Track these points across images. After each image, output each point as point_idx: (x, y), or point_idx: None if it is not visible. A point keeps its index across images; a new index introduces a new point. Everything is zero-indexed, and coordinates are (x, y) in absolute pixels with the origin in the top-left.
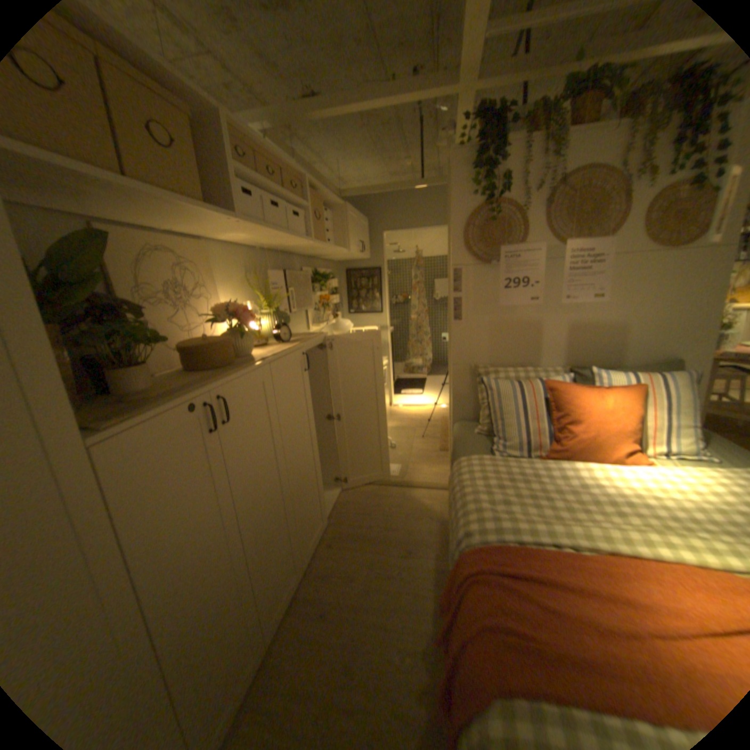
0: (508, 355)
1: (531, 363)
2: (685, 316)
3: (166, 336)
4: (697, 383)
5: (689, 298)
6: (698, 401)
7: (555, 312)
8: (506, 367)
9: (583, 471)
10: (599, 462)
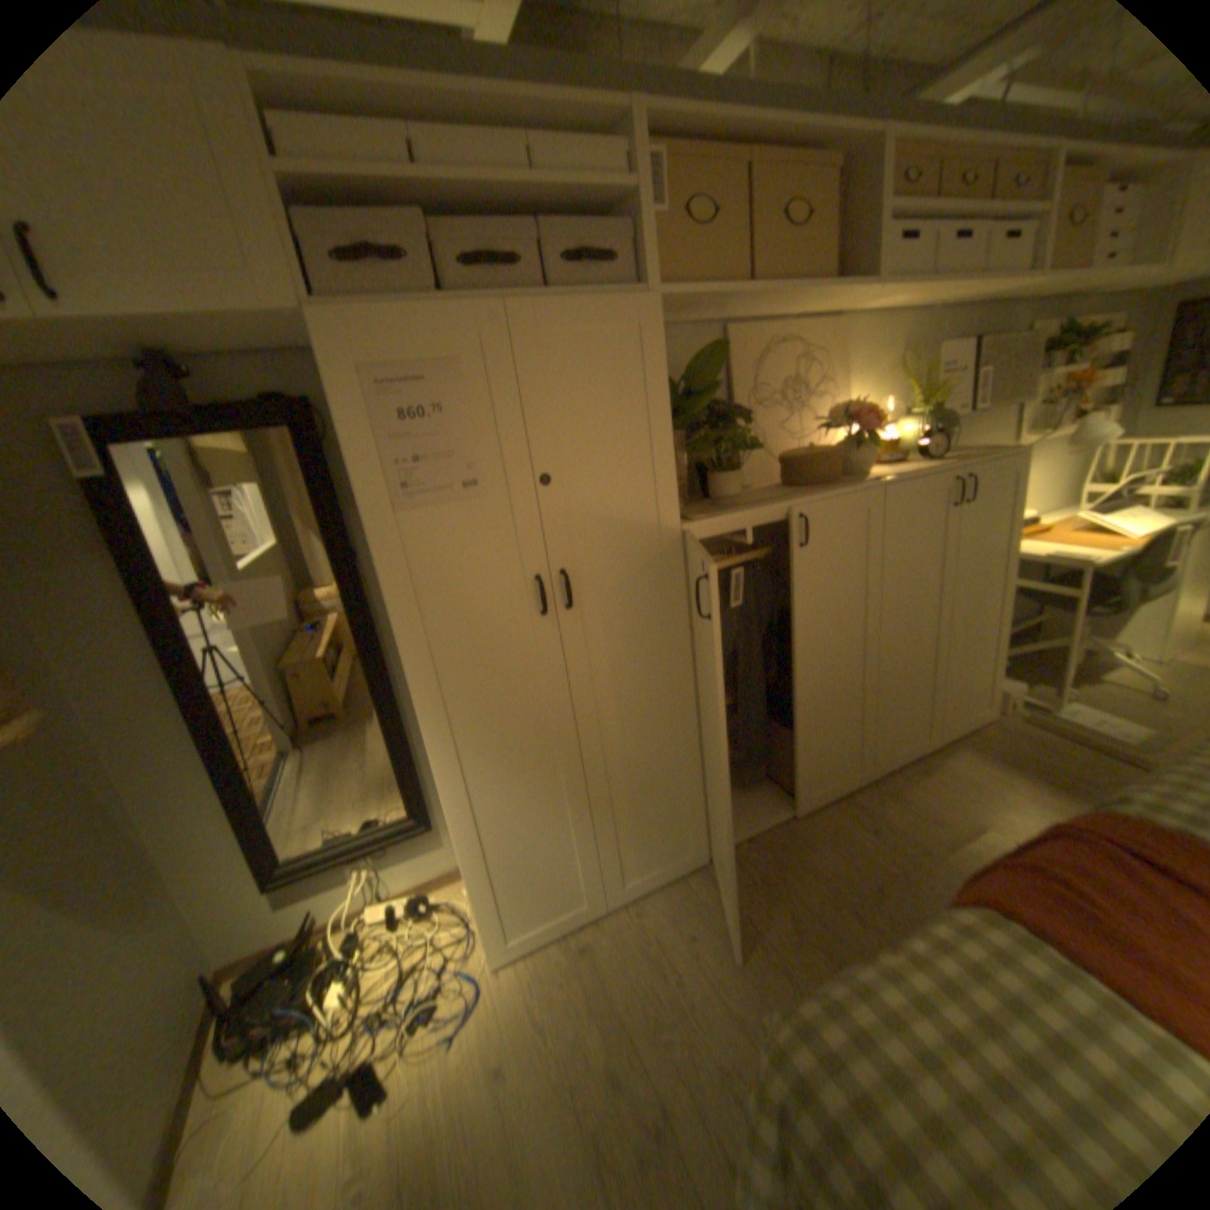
0: None
1: None
2: None
3: (772, 448)
4: None
5: None
6: None
7: None
8: None
9: None
10: None
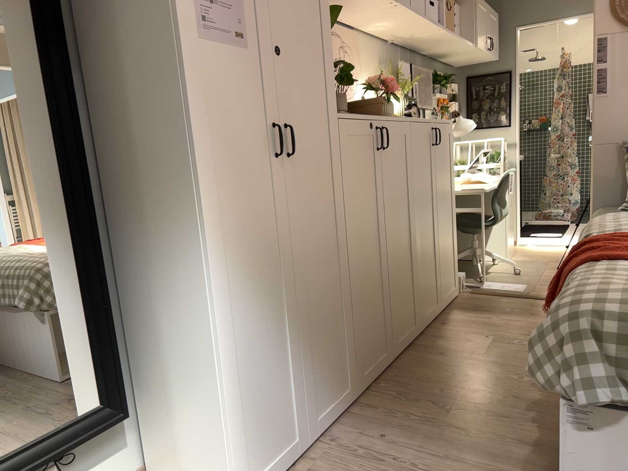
0: None
1: None
2: None
3: None
4: None
5: None
6: None
7: None
8: None
9: None
10: None
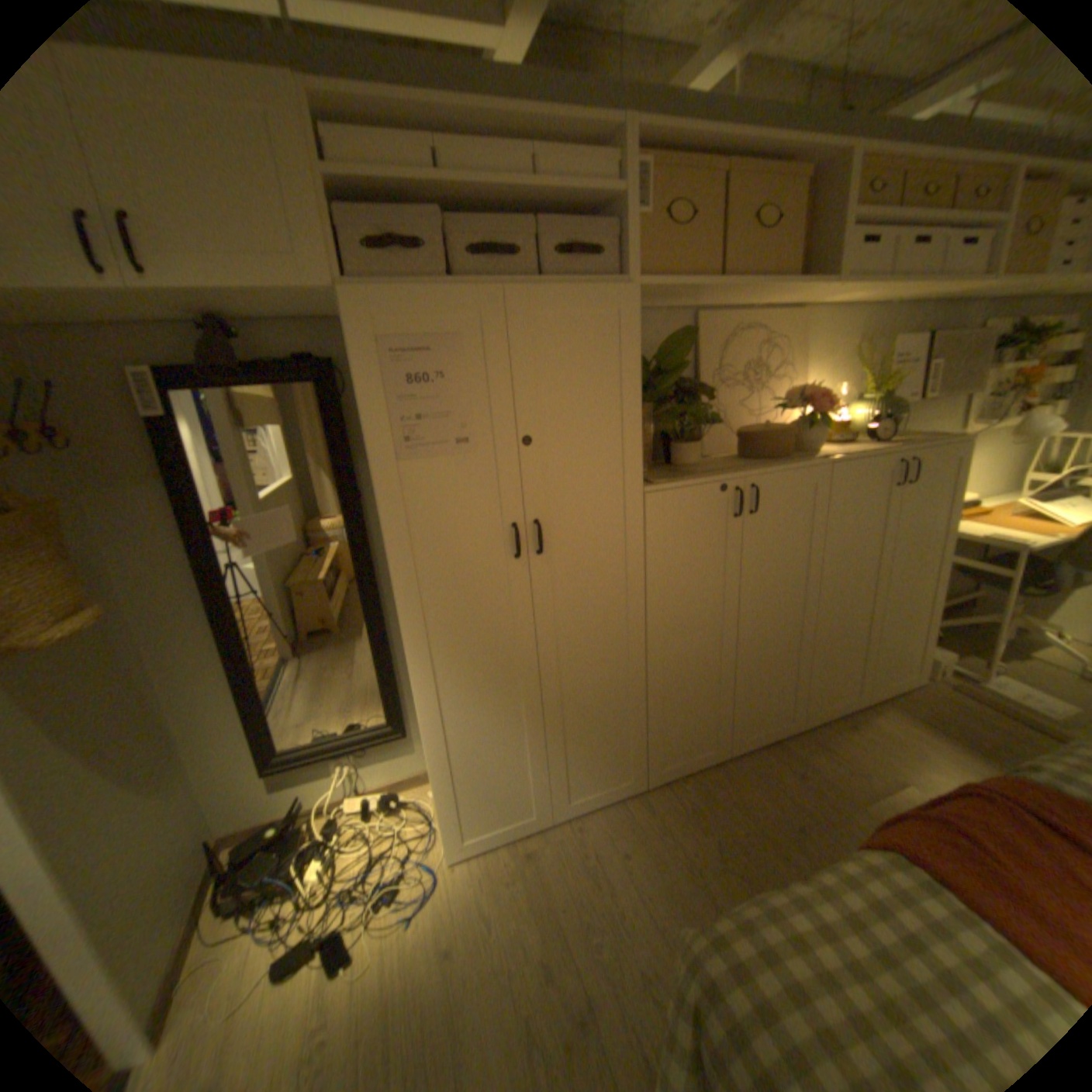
0: None
1: None
2: None
3: (732, 423)
4: None
5: None
6: None
7: None
8: None
9: None
10: None
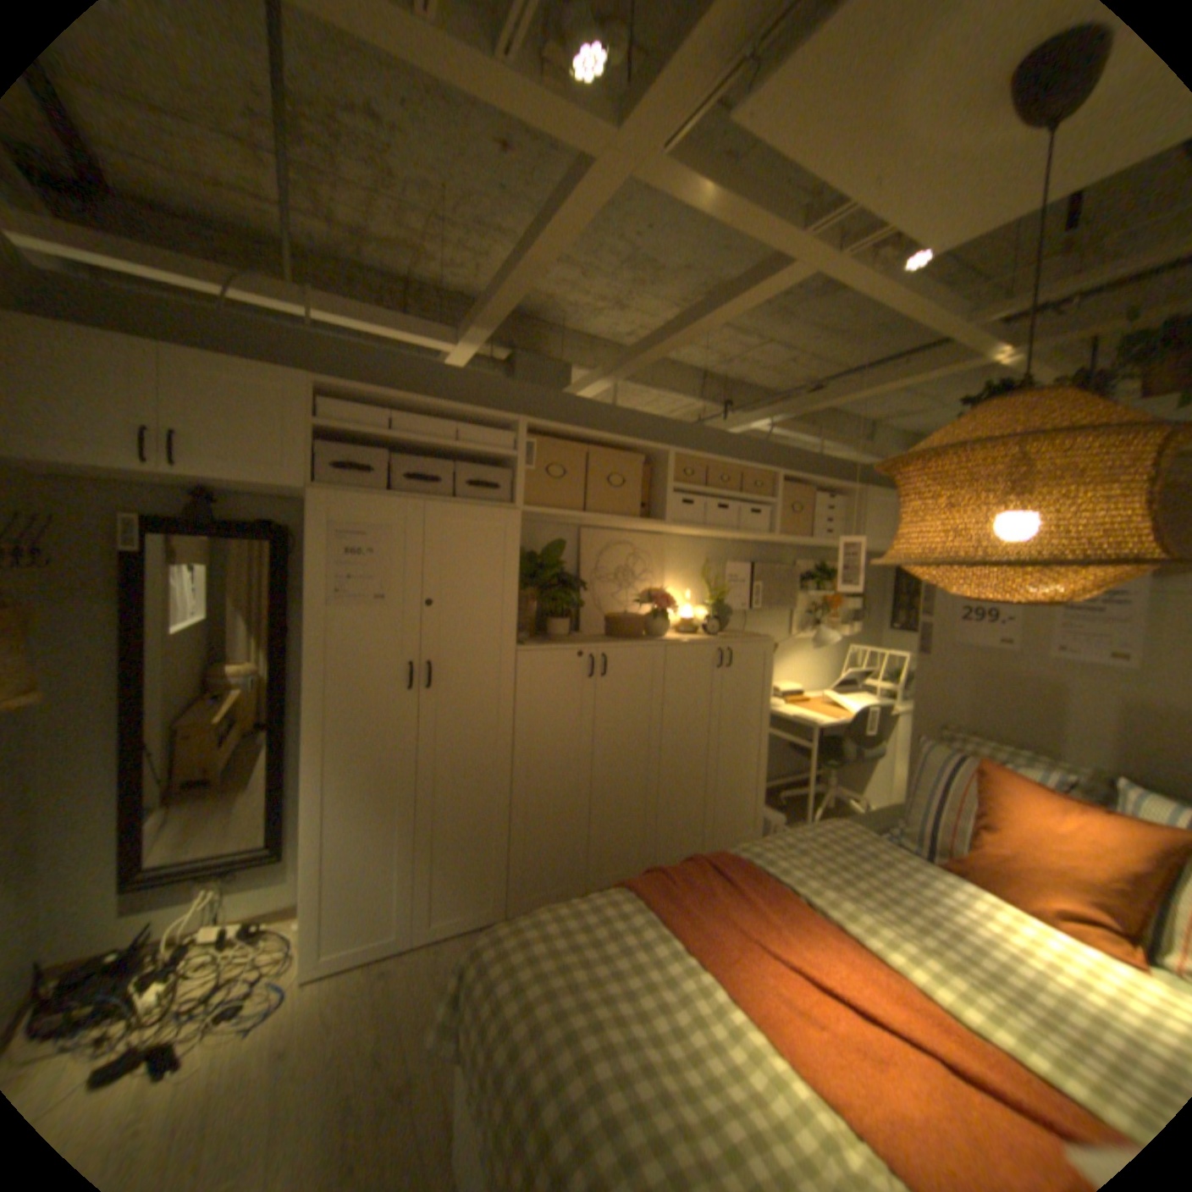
0: (1002, 727)
1: (1045, 751)
2: None
3: (603, 610)
4: None
5: None
6: None
7: (1093, 676)
8: (998, 746)
9: (962, 897)
10: (1006, 904)
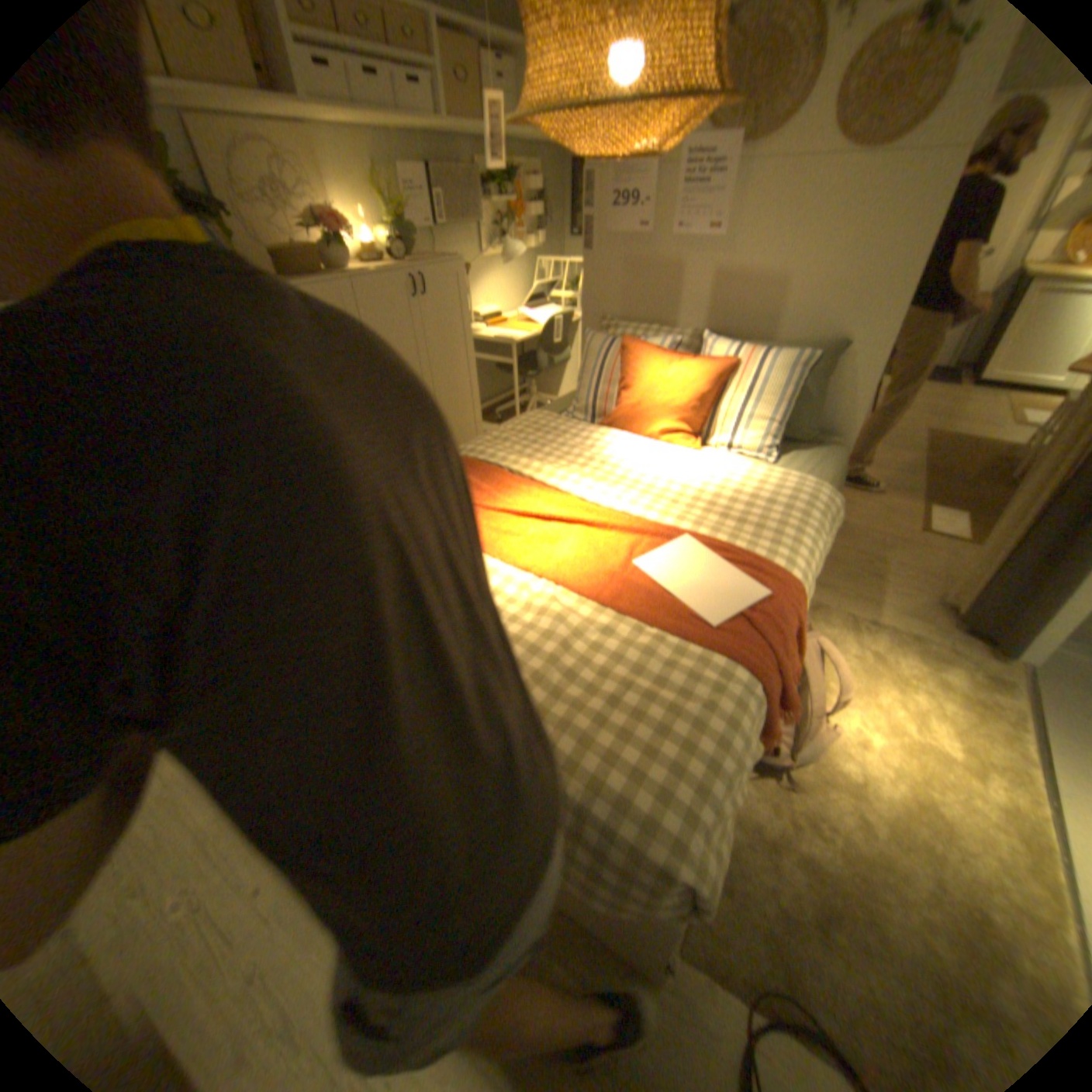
0: (642, 307)
1: (667, 321)
2: (869, 270)
3: (265, 239)
4: (811, 367)
5: (880, 239)
6: (793, 389)
7: (701, 249)
8: (639, 324)
9: (609, 437)
10: (633, 433)
